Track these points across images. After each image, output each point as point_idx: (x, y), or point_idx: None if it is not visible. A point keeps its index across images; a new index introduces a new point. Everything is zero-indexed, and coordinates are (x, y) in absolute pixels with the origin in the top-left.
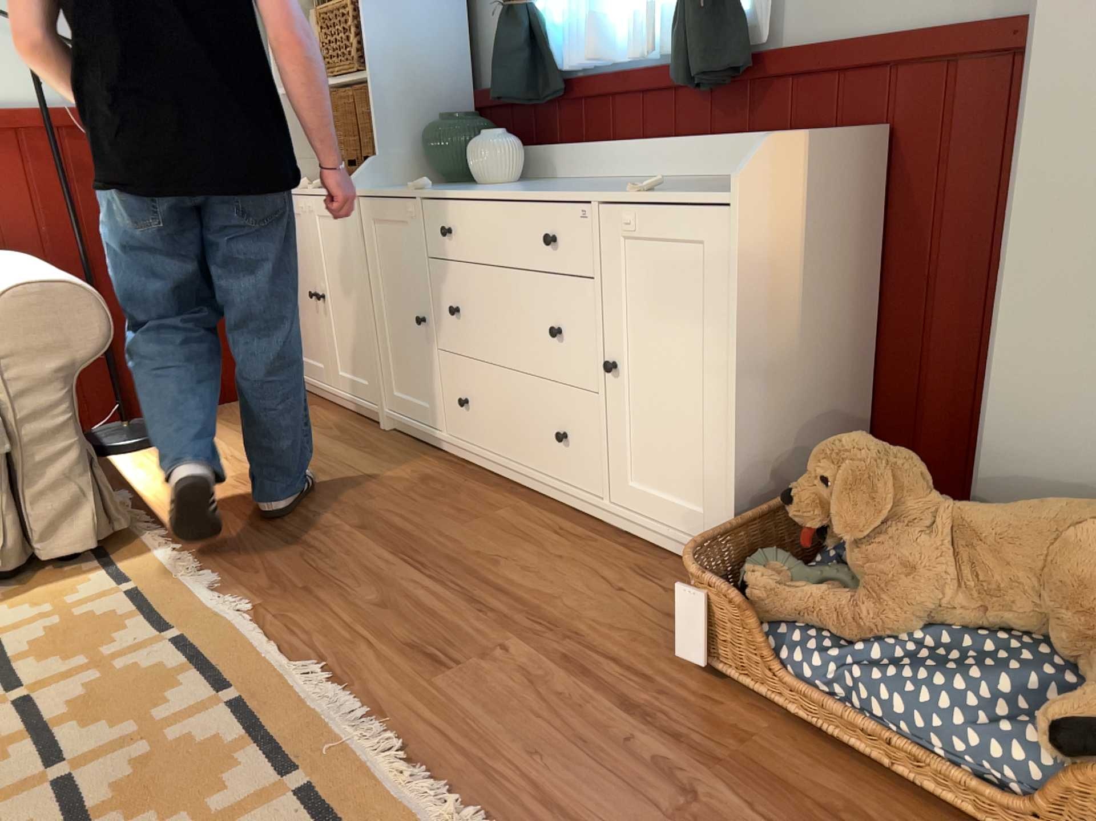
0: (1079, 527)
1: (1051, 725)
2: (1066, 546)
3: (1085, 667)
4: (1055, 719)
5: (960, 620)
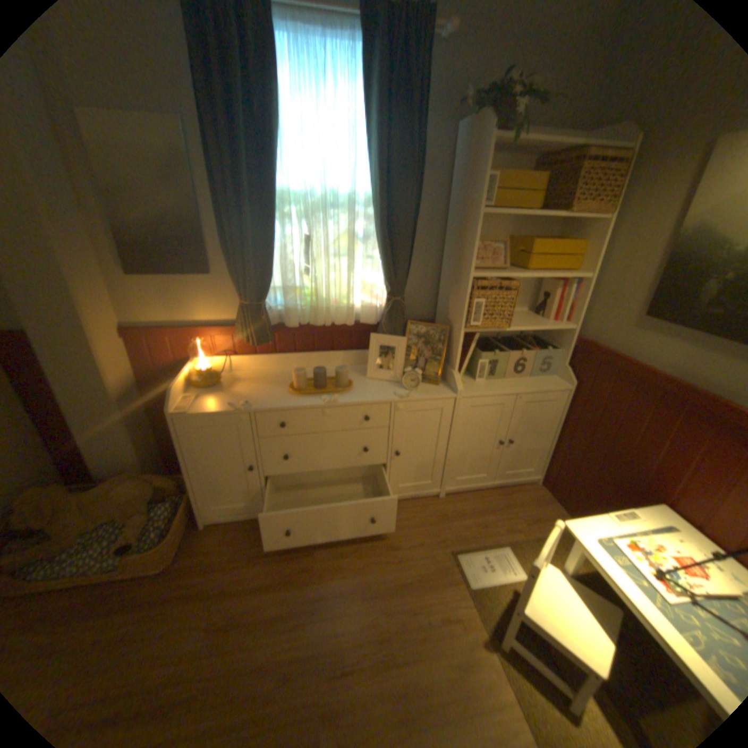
0: (114, 490)
1: (114, 552)
2: (112, 496)
3: (127, 525)
4: (119, 546)
5: (91, 529)
